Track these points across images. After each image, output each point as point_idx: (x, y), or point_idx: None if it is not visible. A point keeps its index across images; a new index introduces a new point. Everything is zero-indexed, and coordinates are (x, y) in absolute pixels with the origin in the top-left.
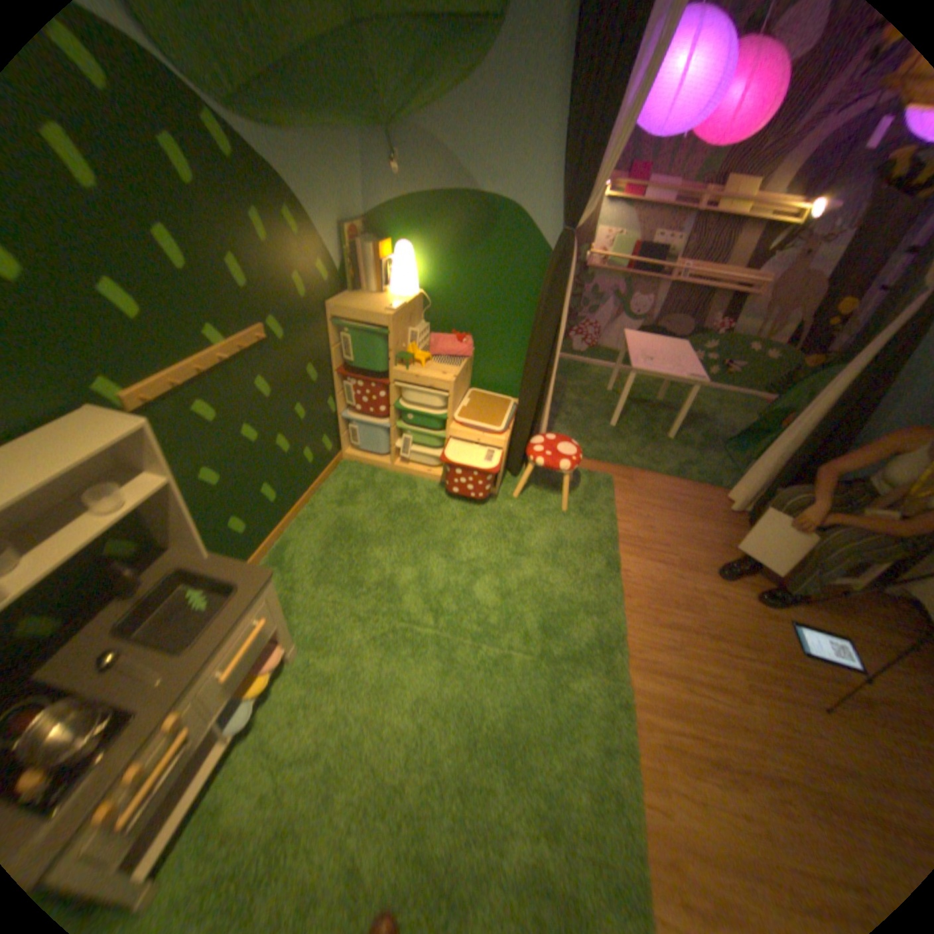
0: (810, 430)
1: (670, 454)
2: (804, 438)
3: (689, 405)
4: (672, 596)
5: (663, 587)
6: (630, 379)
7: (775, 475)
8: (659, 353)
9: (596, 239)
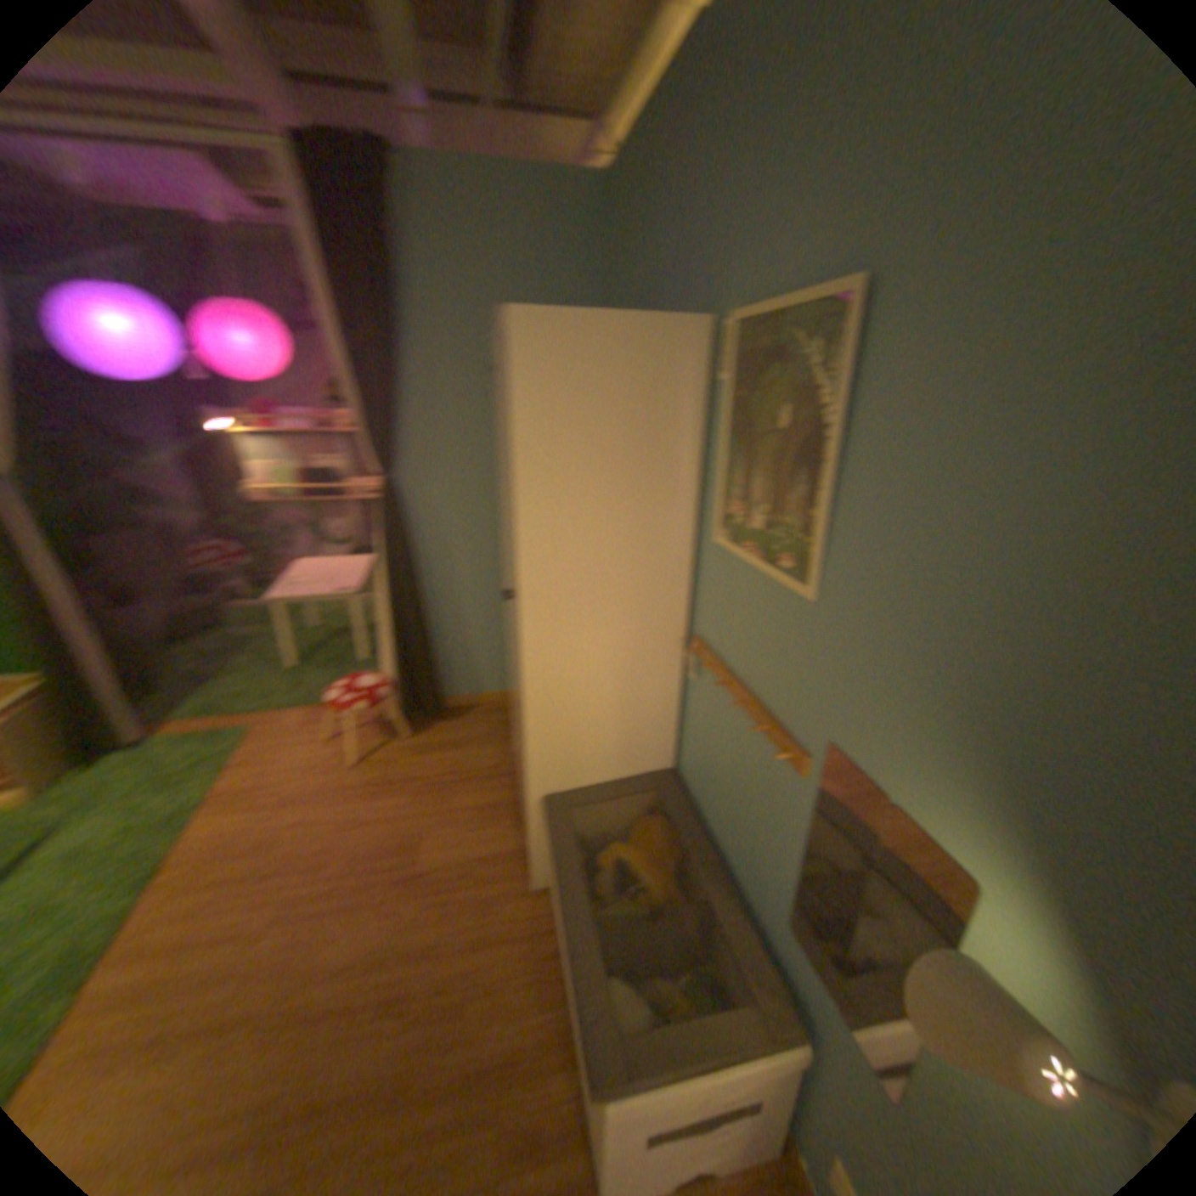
0: (388, 617)
1: (329, 681)
2: (389, 626)
3: (355, 621)
4: (234, 851)
5: (227, 845)
6: (274, 612)
7: (396, 669)
8: (309, 577)
9: (245, 475)
